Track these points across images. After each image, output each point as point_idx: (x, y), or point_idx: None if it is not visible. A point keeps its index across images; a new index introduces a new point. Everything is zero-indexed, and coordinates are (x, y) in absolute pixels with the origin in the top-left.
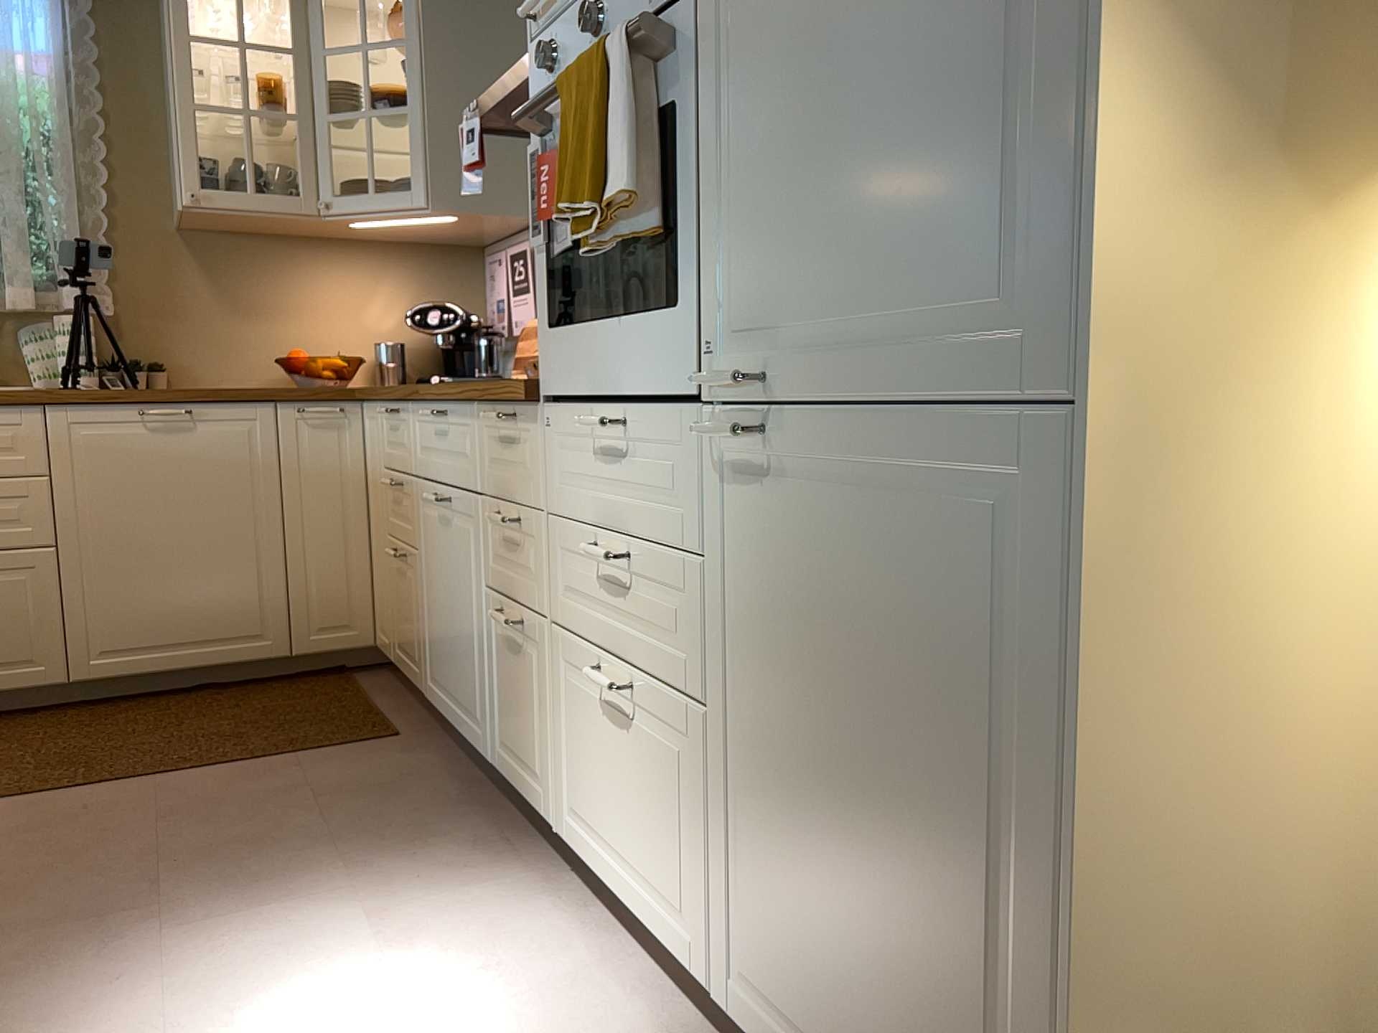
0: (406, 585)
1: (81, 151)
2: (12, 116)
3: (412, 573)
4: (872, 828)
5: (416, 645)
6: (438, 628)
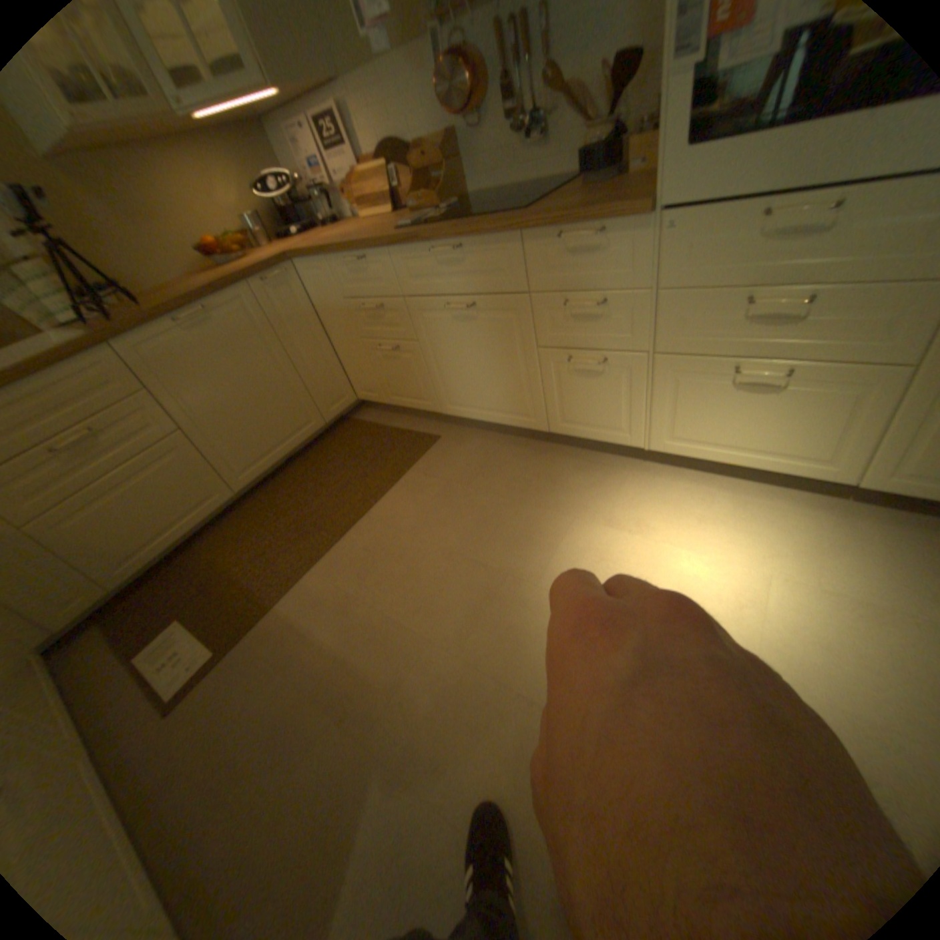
0: (400, 363)
1: None
2: None
3: (409, 355)
4: None
5: (422, 391)
6: (460, 378)
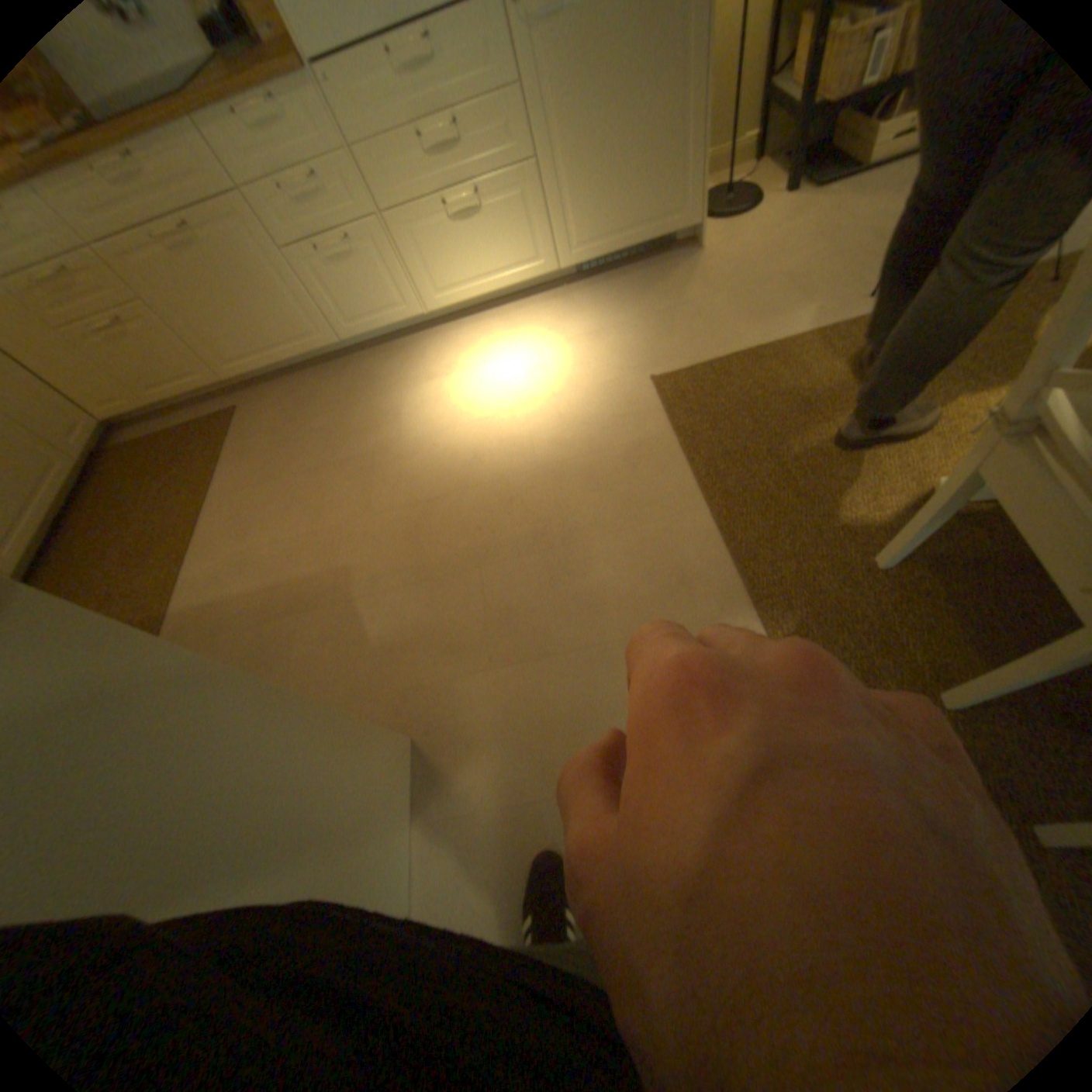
0: (132, 341)
1: None
2: None
3: (138, 323)
4: (627, 128)
5: (182, 364)
6: (218, 324)
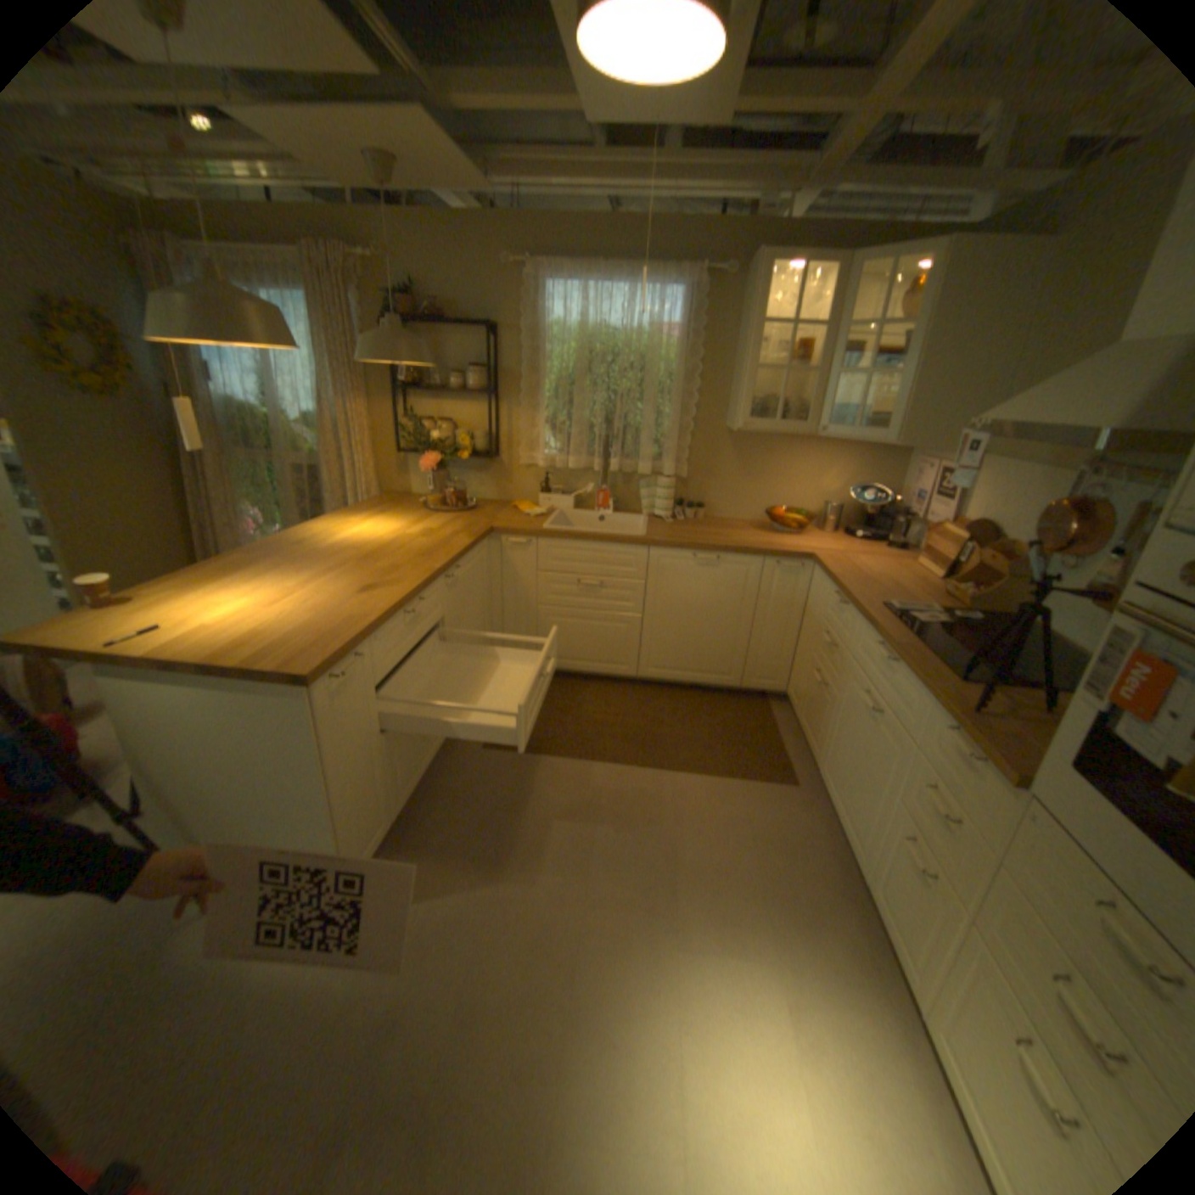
0: (821, 699)
1: (685, 382)
2: (655, 366)
3: (829, 701)
4: None
5: (819, 738)
6: (843, 759)
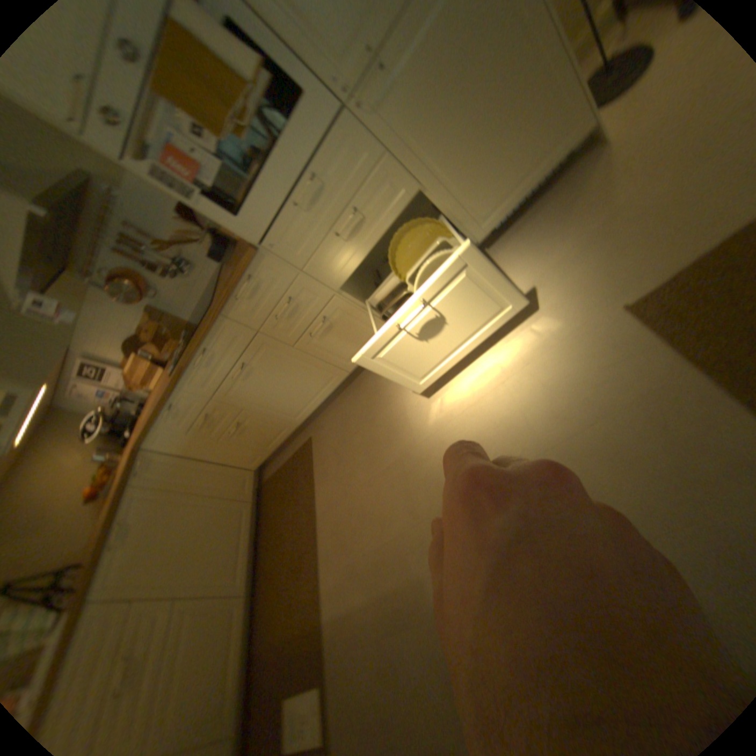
0: (250, 427)
1: None
2: None
3: (249, 418)
4: (492, 113)
5: (276, 426)
6: (284, 400)
